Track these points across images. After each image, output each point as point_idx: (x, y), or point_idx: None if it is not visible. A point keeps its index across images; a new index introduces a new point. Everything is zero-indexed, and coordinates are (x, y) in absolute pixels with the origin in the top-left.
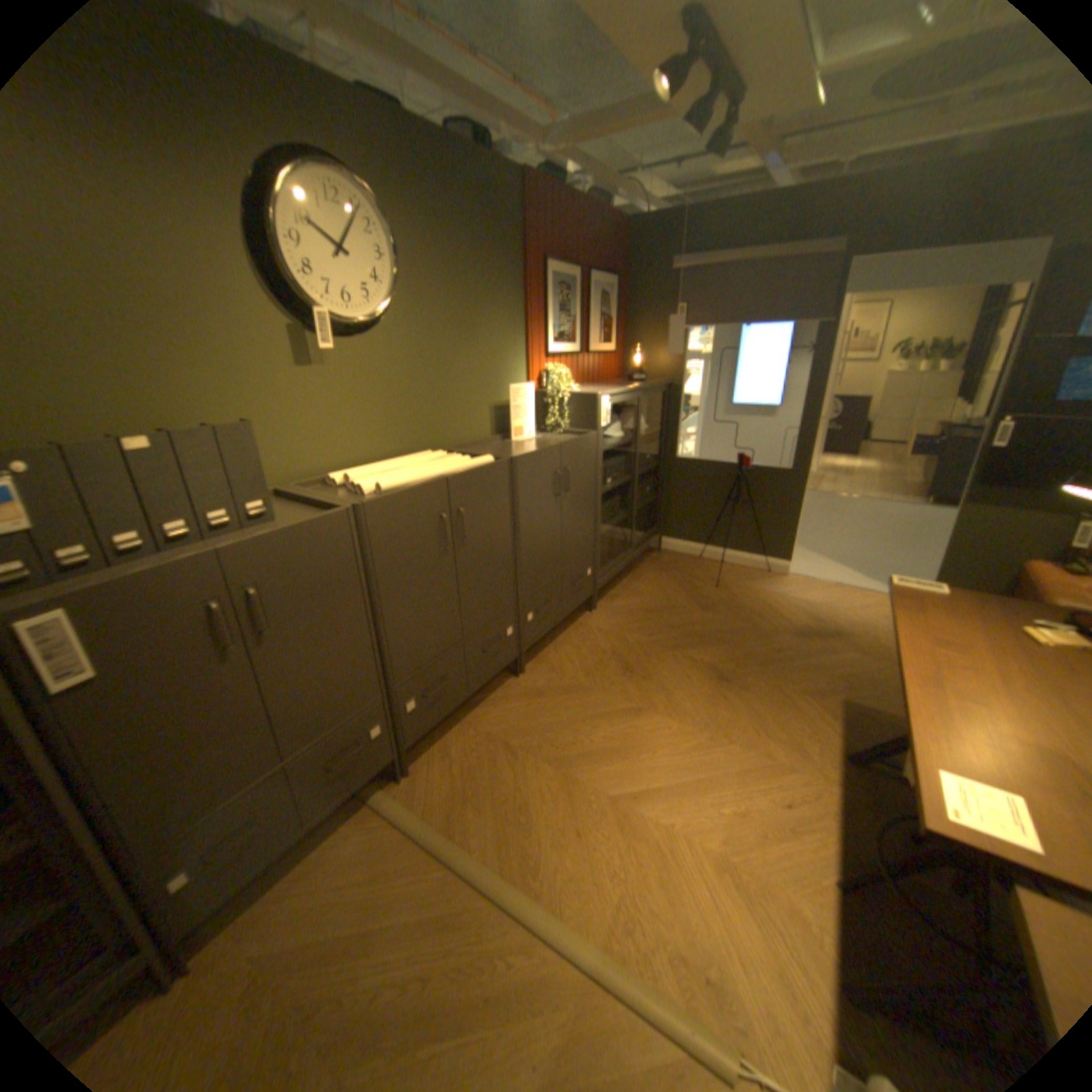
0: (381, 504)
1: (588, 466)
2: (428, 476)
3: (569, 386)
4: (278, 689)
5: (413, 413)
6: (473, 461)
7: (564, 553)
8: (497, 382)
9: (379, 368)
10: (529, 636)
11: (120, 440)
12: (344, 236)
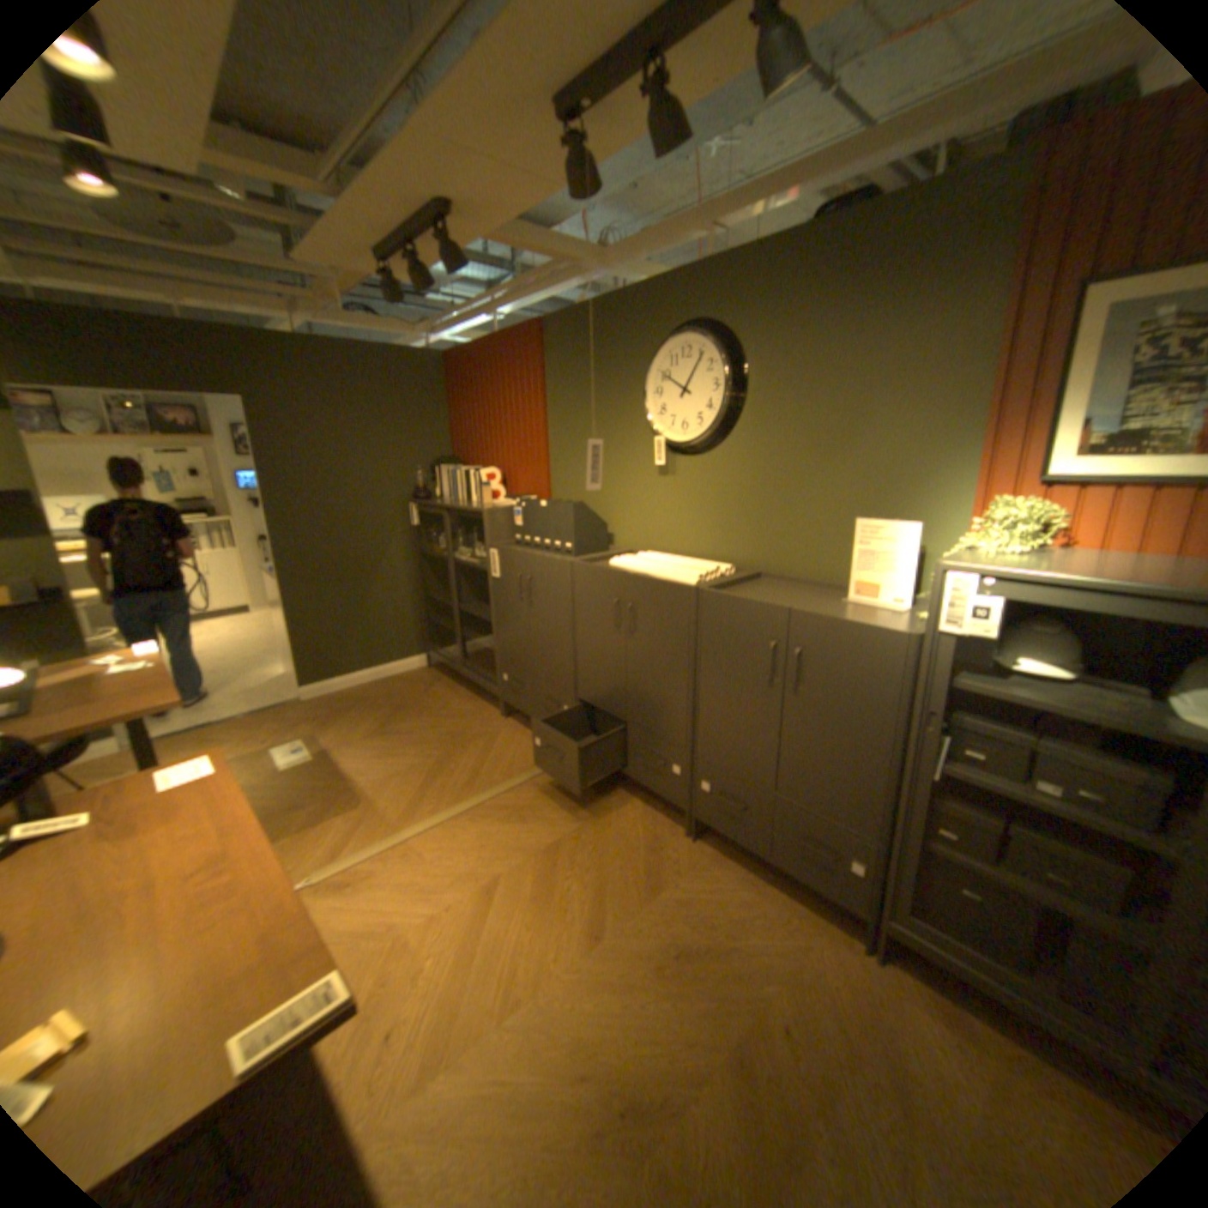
0: (580, 568)
1: (872, 679)
2: (636, 570)
3: (1002, 543)
4: (533, 633)
5: (740, 527)
6: (677, 576)
7: (784, 772)
8: (885, 514)
9: (714, 481)
10: (702, 808)
11: (539, 502)
12: (689, 380)
